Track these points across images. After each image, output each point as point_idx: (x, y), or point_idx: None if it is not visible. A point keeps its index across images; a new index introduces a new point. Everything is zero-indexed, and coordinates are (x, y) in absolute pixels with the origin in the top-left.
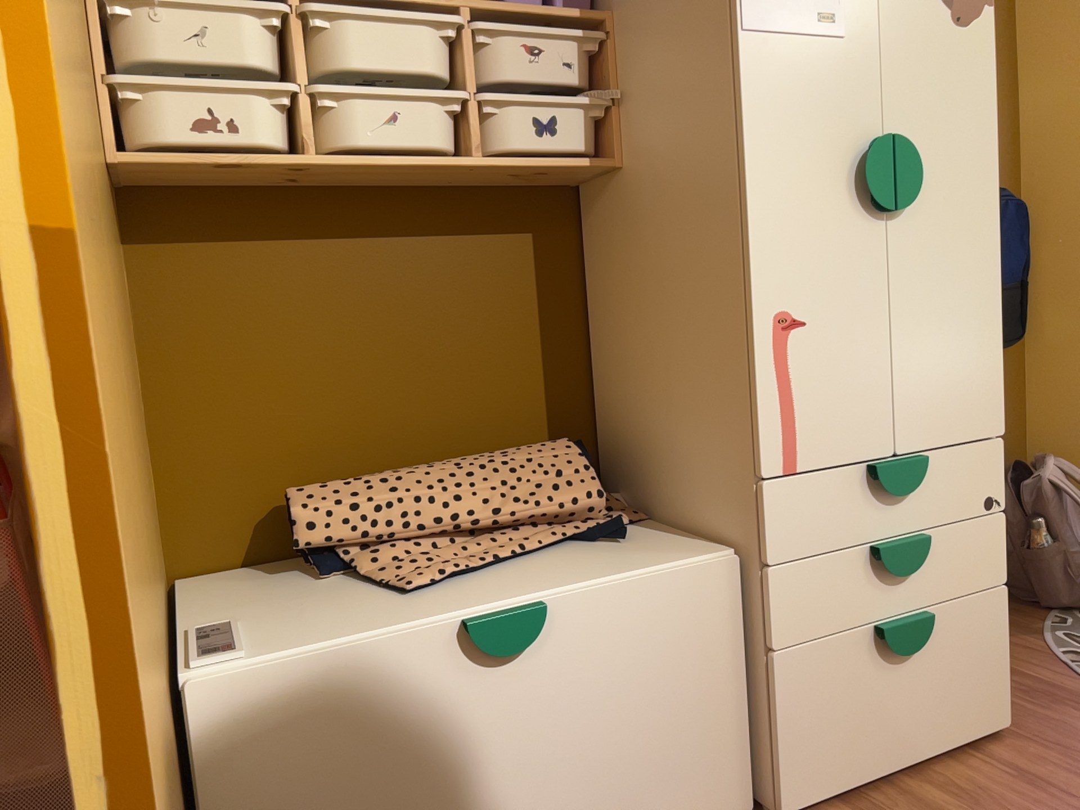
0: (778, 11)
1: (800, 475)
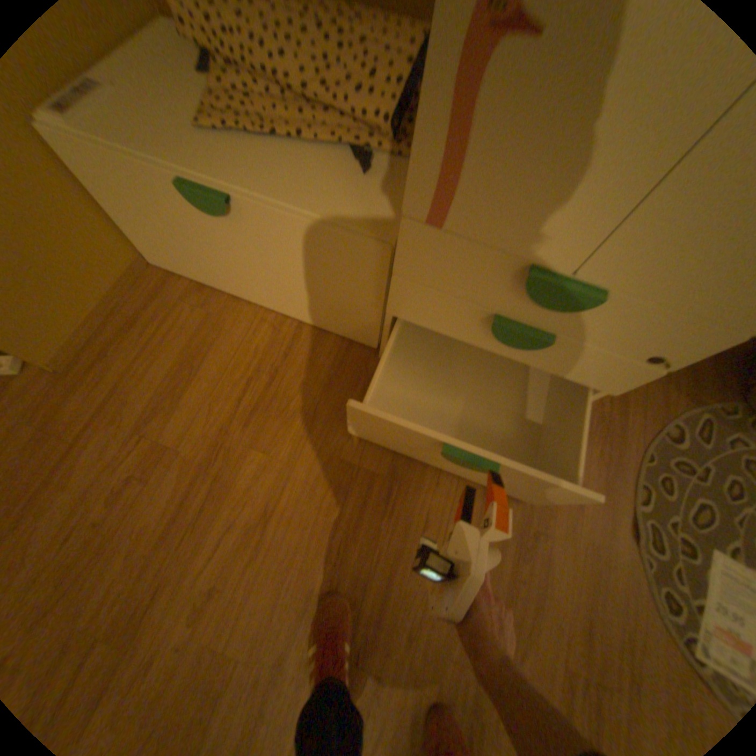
0: None
1: (446, 232)
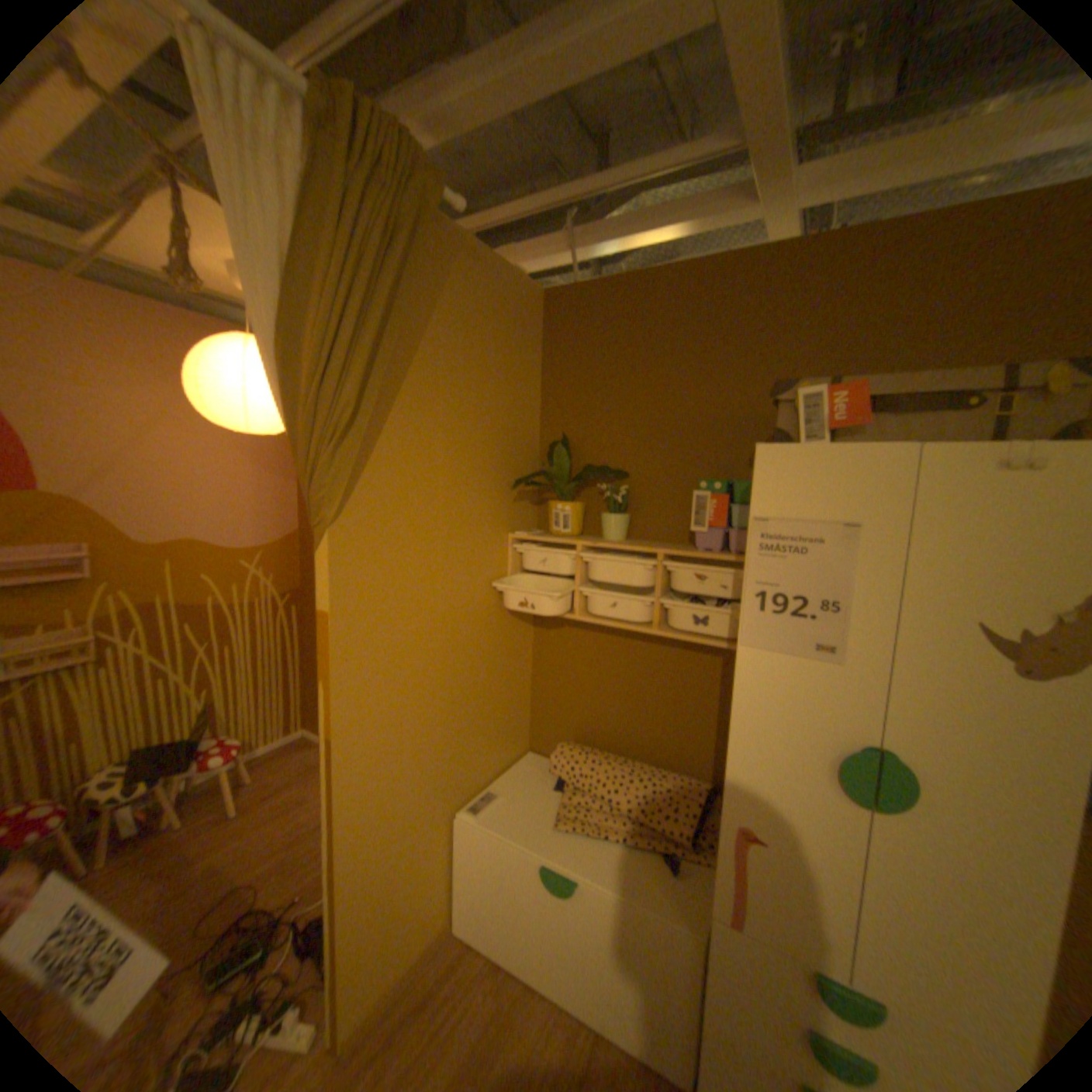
0: (776, 637)
1: (747, 936)
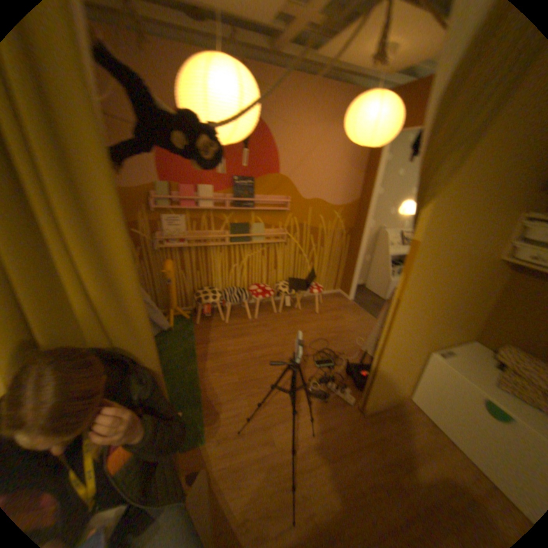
0: None
1: None
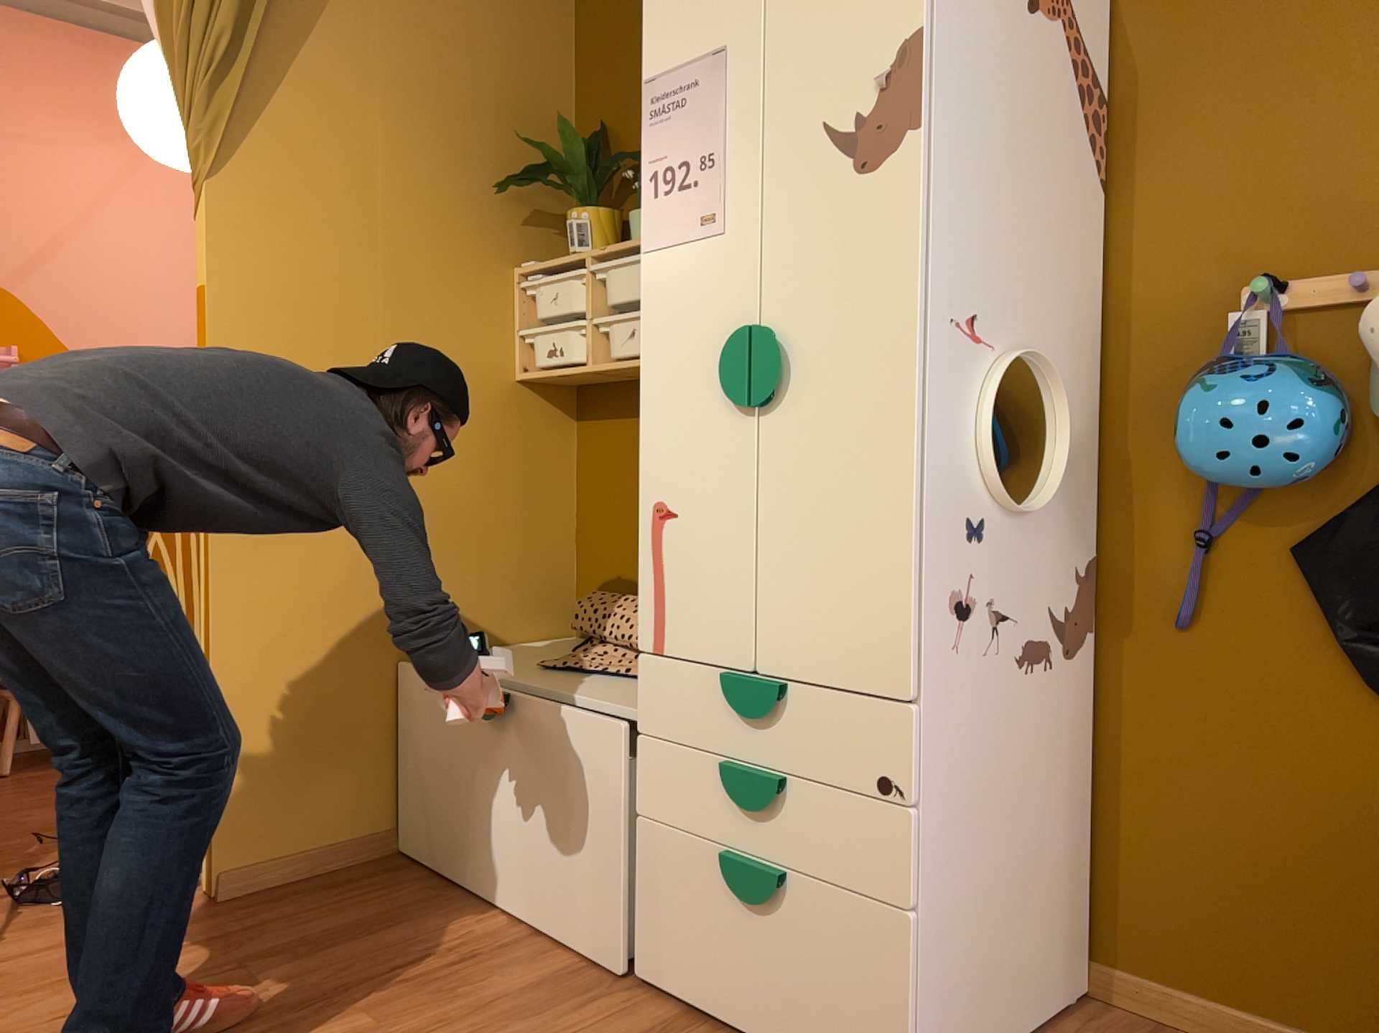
0: (669, 226)
1: (668, 659)
